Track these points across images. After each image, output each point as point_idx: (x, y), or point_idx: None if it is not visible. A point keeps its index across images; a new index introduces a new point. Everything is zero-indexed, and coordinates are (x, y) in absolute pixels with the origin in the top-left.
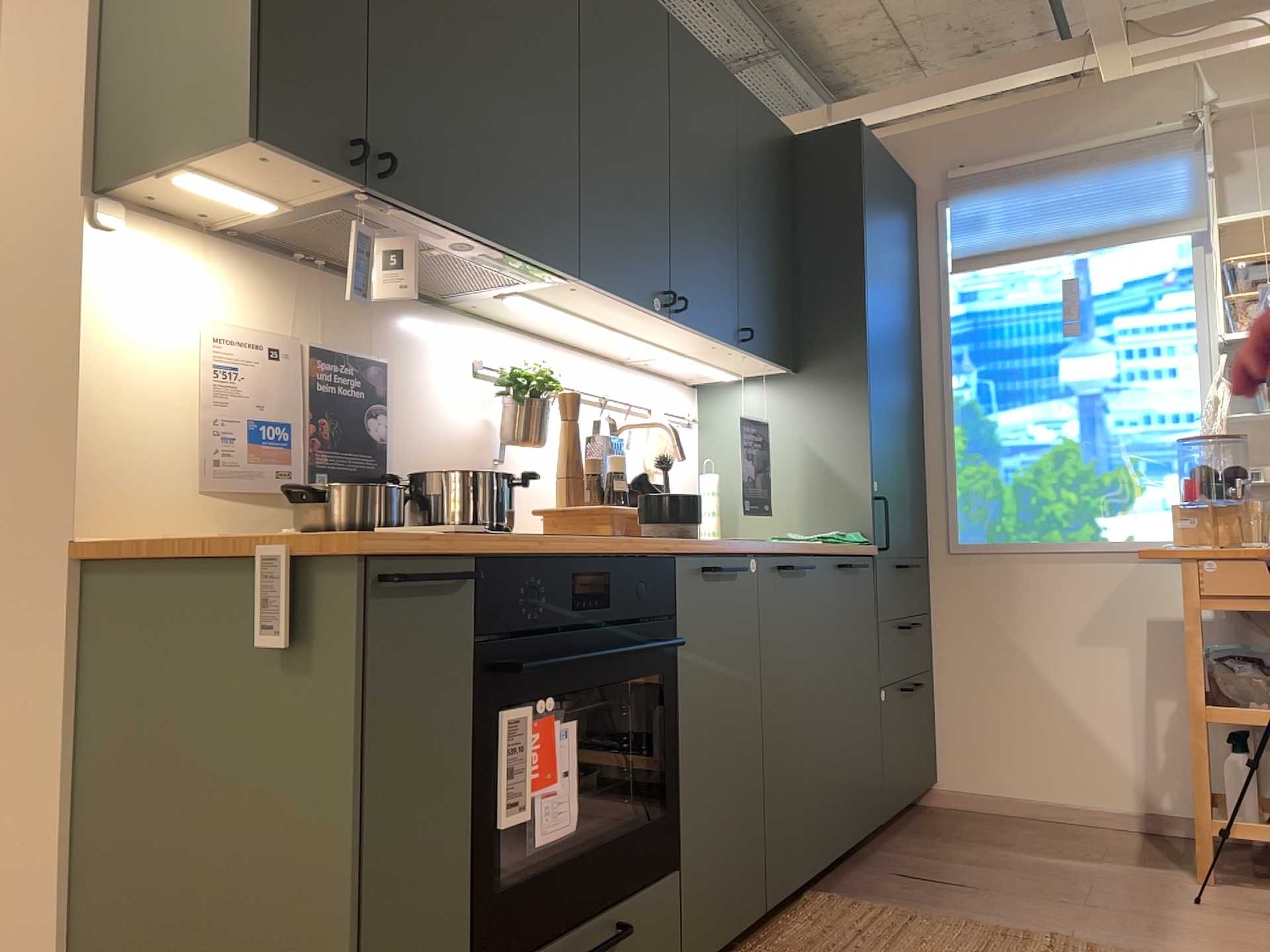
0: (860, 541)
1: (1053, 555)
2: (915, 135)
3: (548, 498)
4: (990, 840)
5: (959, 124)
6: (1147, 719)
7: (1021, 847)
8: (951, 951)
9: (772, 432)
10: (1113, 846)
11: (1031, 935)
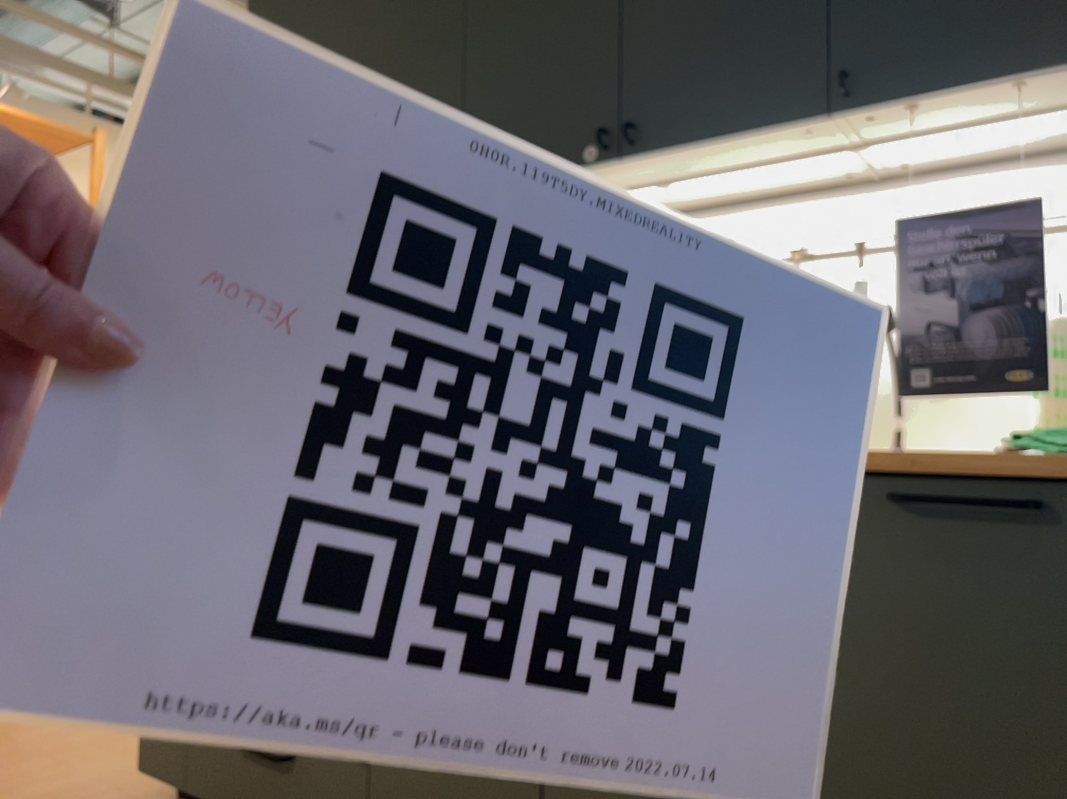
0: None
1: None
2: None
3: None
4: None
5: None
6: None
7: None
8: None
9: None
10: None
11: None
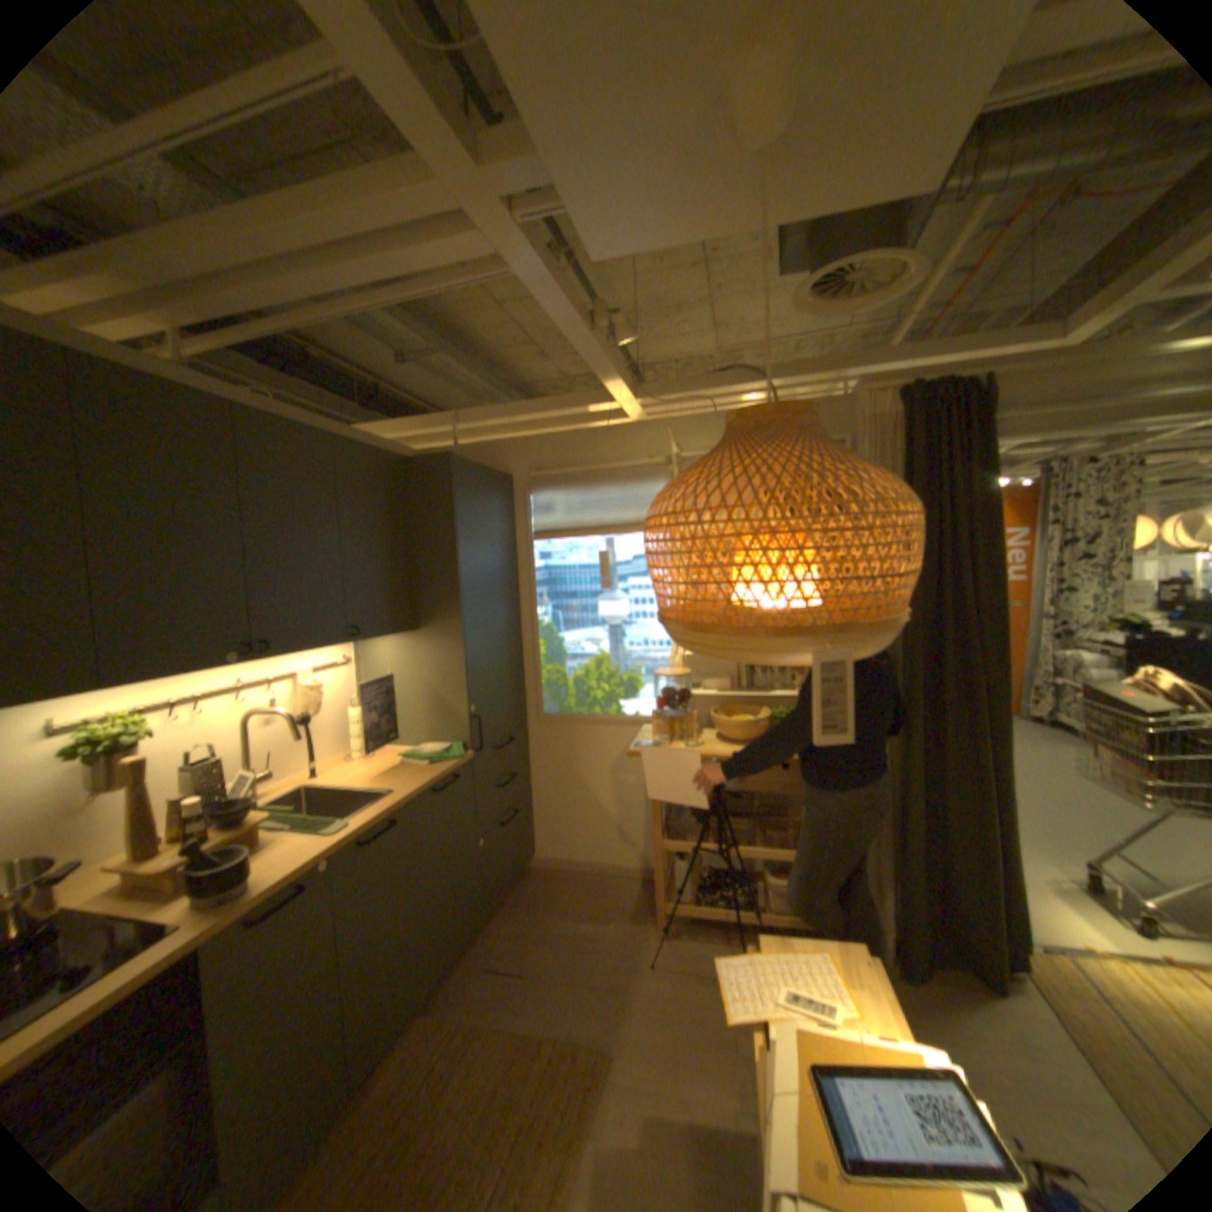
0: (454, 758)
1: (595, 723)
2: (511, 442)
3: (156, 811)
4: (552, 911)
5: (537, 438)
6: (644, 818)
7: (568, 916)
8: (481, 1087)
9: (402, 671)
10: (621, 902)
11: (539, 1049)
